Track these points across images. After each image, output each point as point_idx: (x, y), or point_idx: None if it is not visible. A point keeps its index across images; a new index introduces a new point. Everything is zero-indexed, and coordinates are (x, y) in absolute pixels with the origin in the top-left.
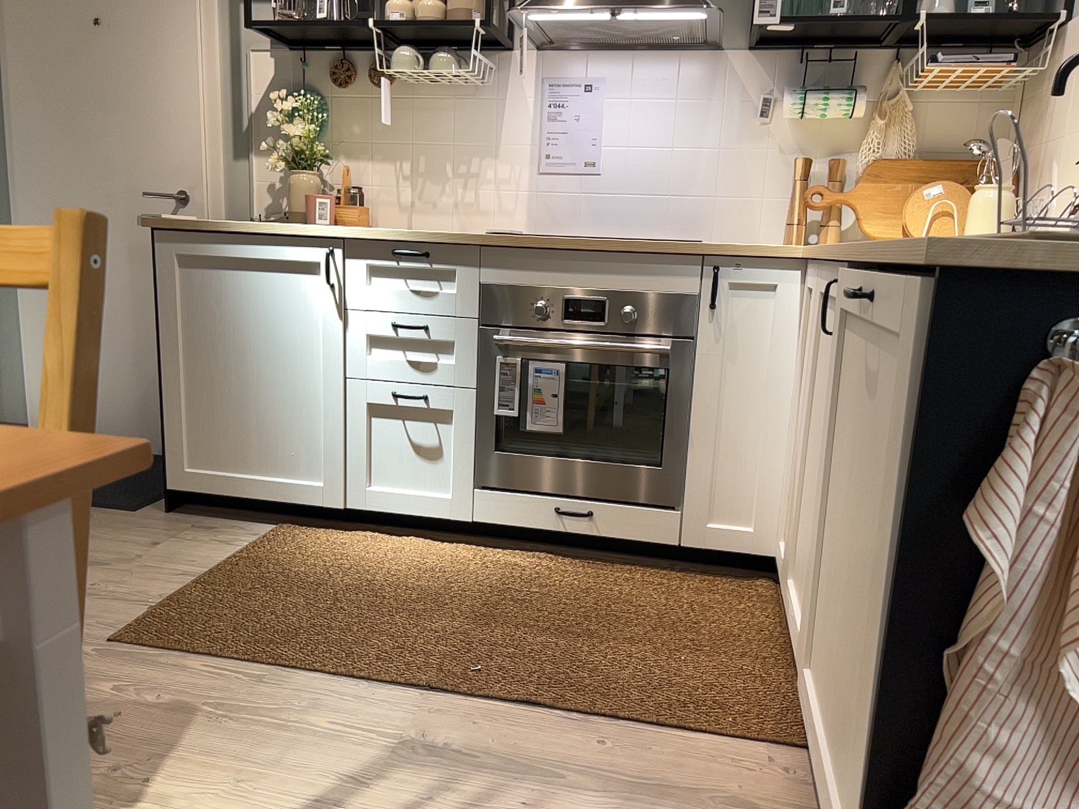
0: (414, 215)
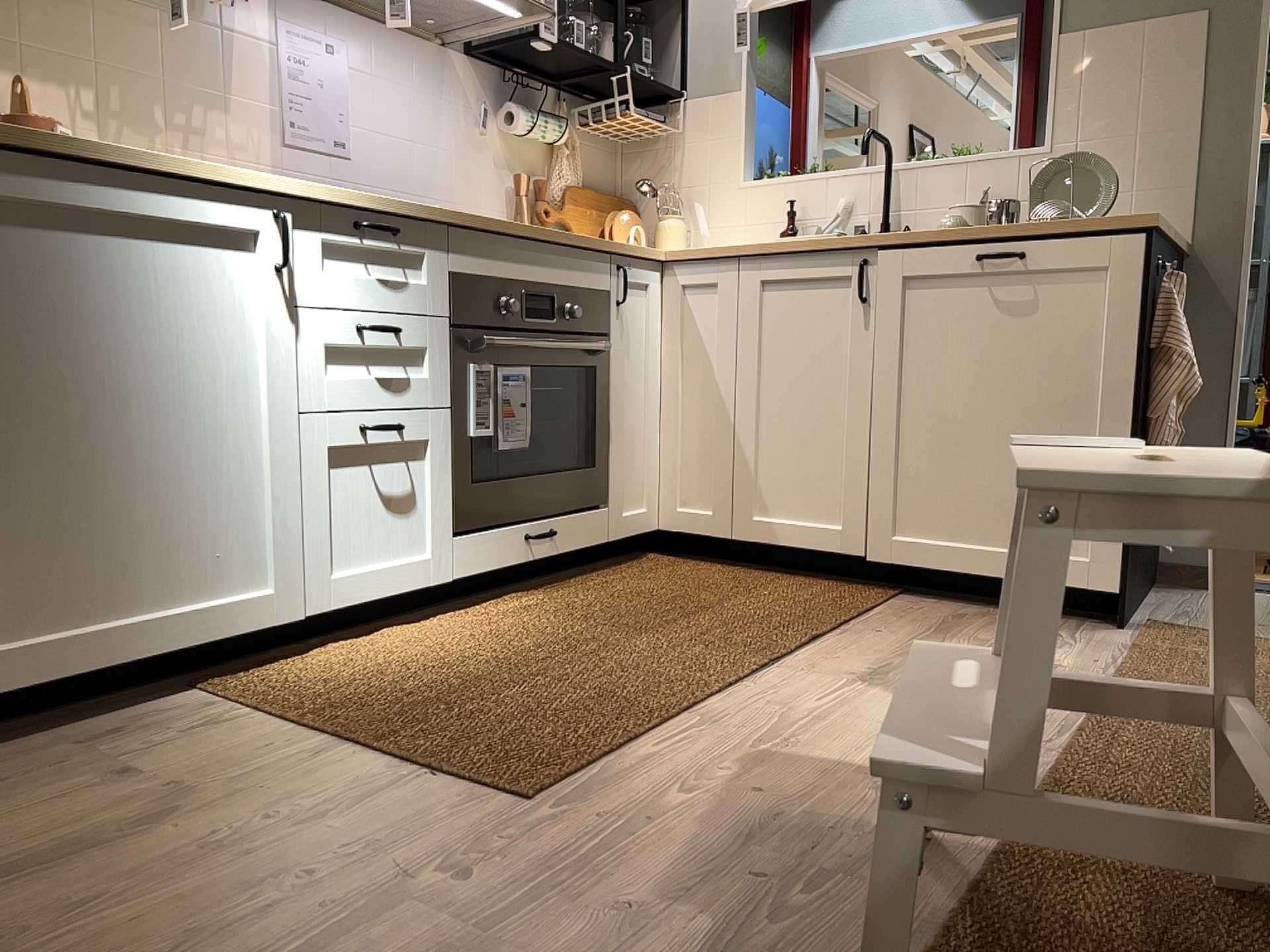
0: None
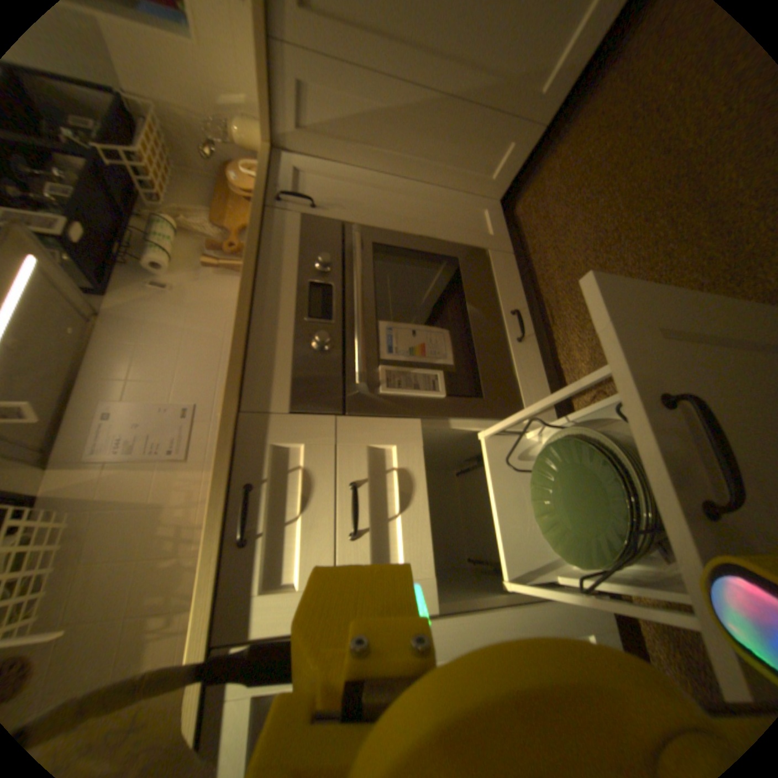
0: None
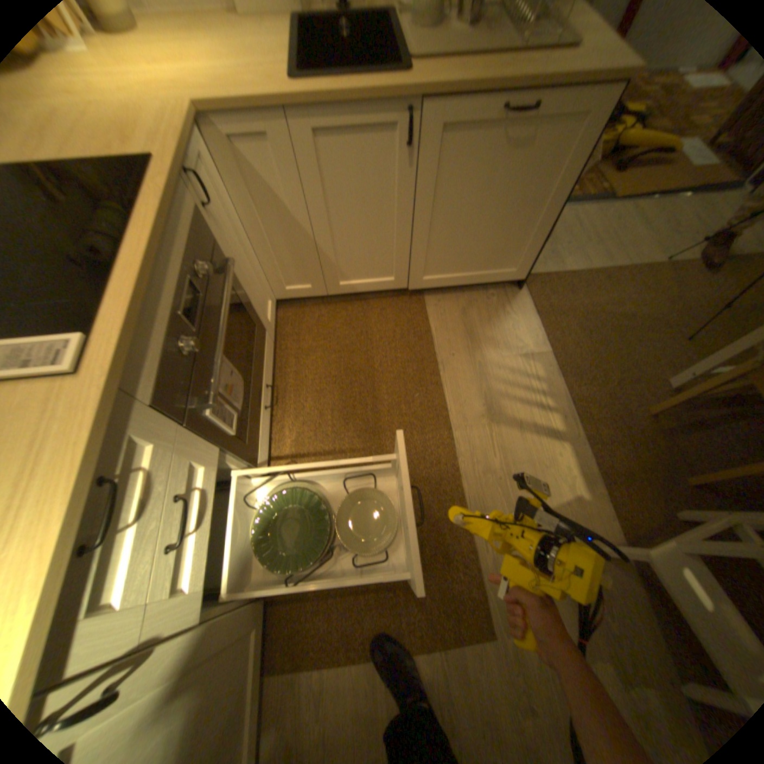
0: None
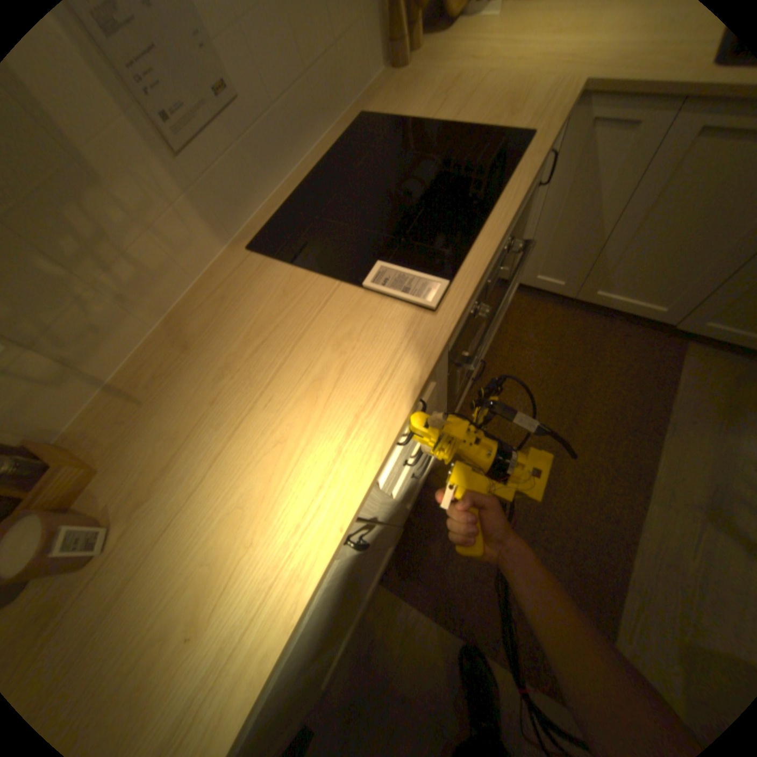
0: (79, 366)
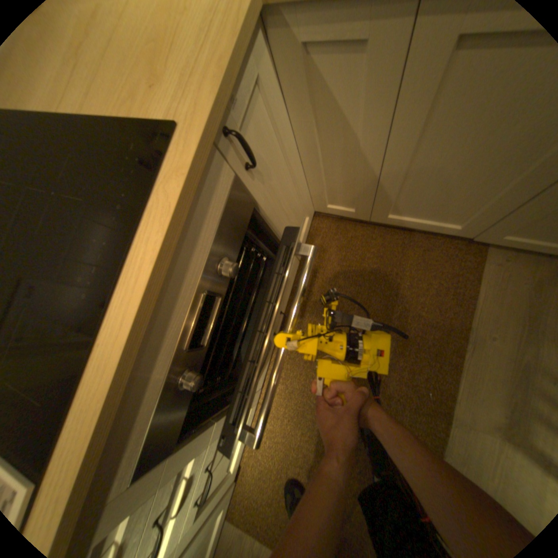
0: None
